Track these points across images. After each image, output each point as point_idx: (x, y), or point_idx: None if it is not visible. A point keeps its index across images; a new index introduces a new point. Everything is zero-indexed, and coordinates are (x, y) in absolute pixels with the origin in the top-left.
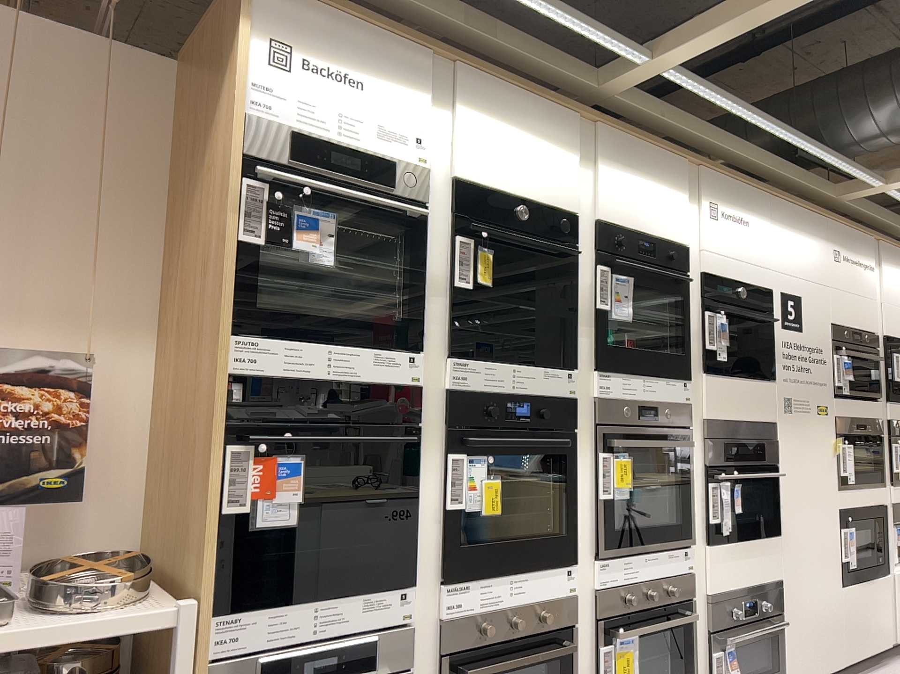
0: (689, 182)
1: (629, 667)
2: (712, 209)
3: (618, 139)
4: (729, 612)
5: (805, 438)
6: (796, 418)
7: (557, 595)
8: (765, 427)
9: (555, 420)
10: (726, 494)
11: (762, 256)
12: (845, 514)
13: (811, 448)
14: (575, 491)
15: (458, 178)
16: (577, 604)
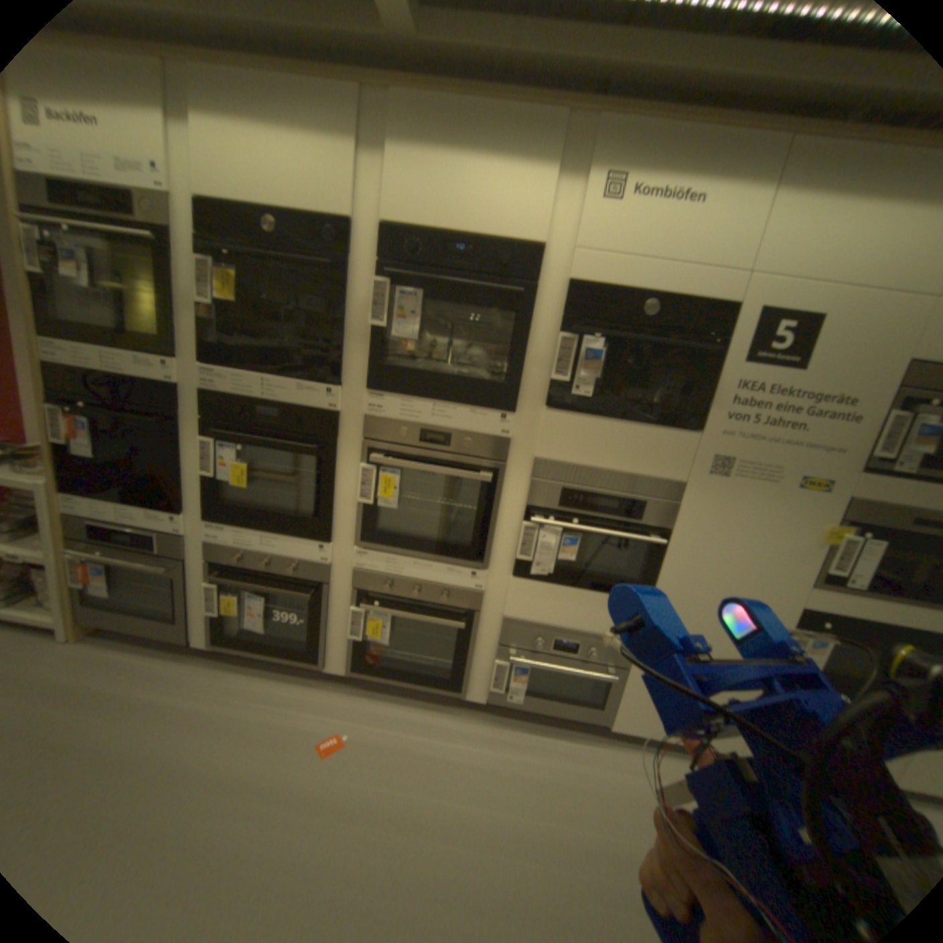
0: (576, 141)
1: (380, 633)
2: (616, 179)
3: (422, 101)
4: (532, 641)
5: (756, 514)
6: (744, 486)
7: (307, 559)
8: (657, 485)
9: (308, 428)
10: (554, 540)
11: (735, 247)
12: (821, 621)
13: (765, 528)
14: (330, 490)
15: (196, 195)
16: (334, 572)
